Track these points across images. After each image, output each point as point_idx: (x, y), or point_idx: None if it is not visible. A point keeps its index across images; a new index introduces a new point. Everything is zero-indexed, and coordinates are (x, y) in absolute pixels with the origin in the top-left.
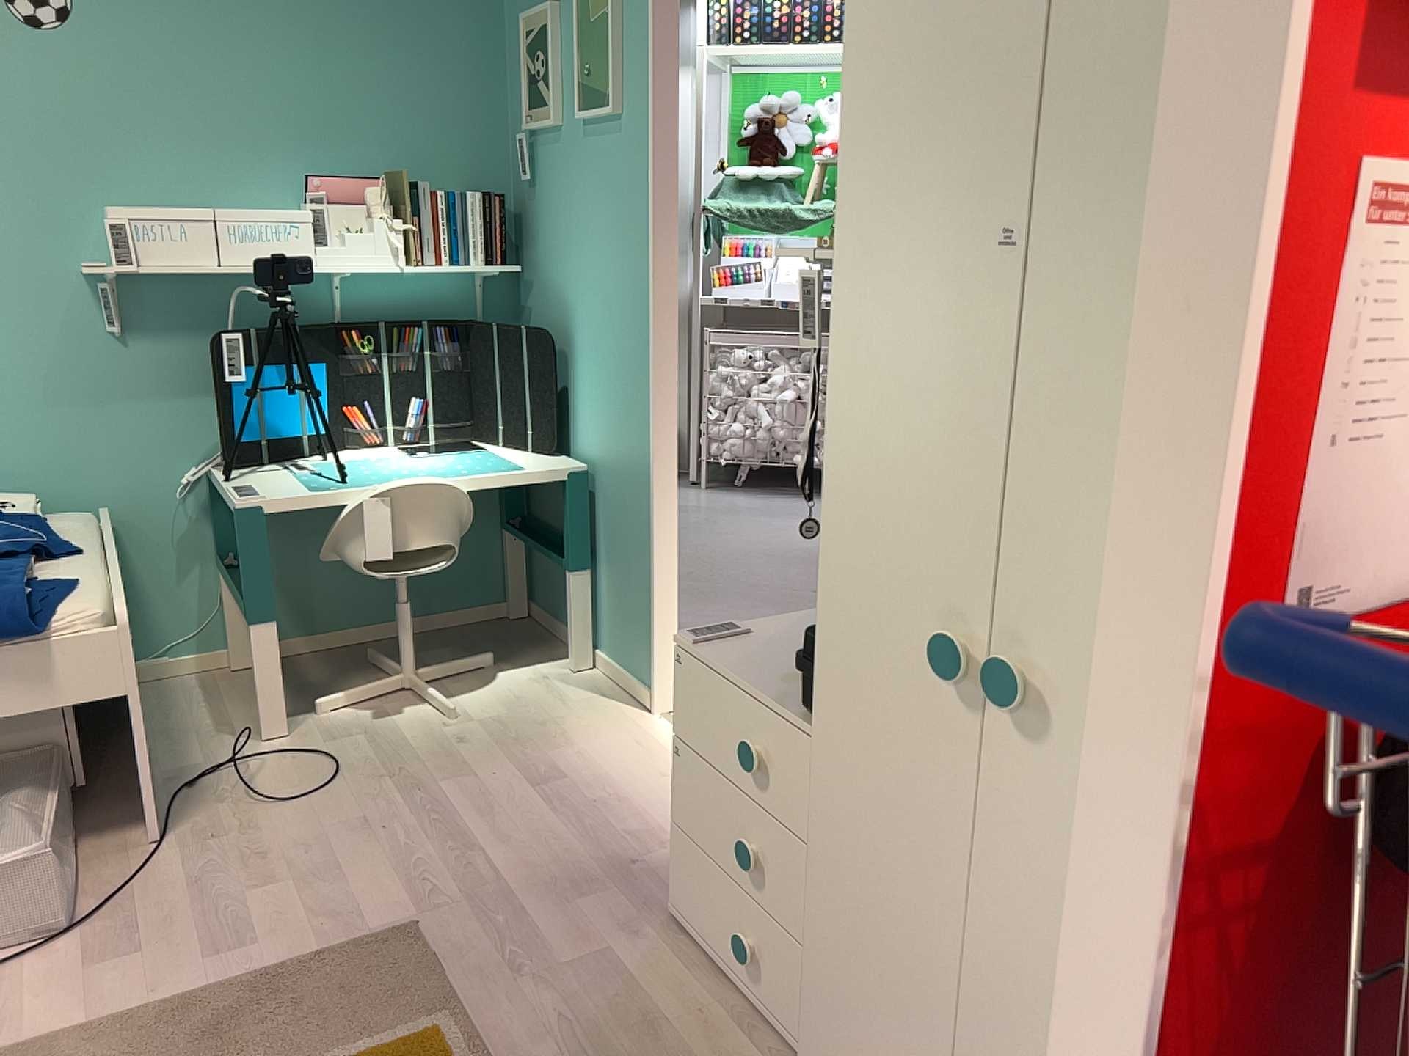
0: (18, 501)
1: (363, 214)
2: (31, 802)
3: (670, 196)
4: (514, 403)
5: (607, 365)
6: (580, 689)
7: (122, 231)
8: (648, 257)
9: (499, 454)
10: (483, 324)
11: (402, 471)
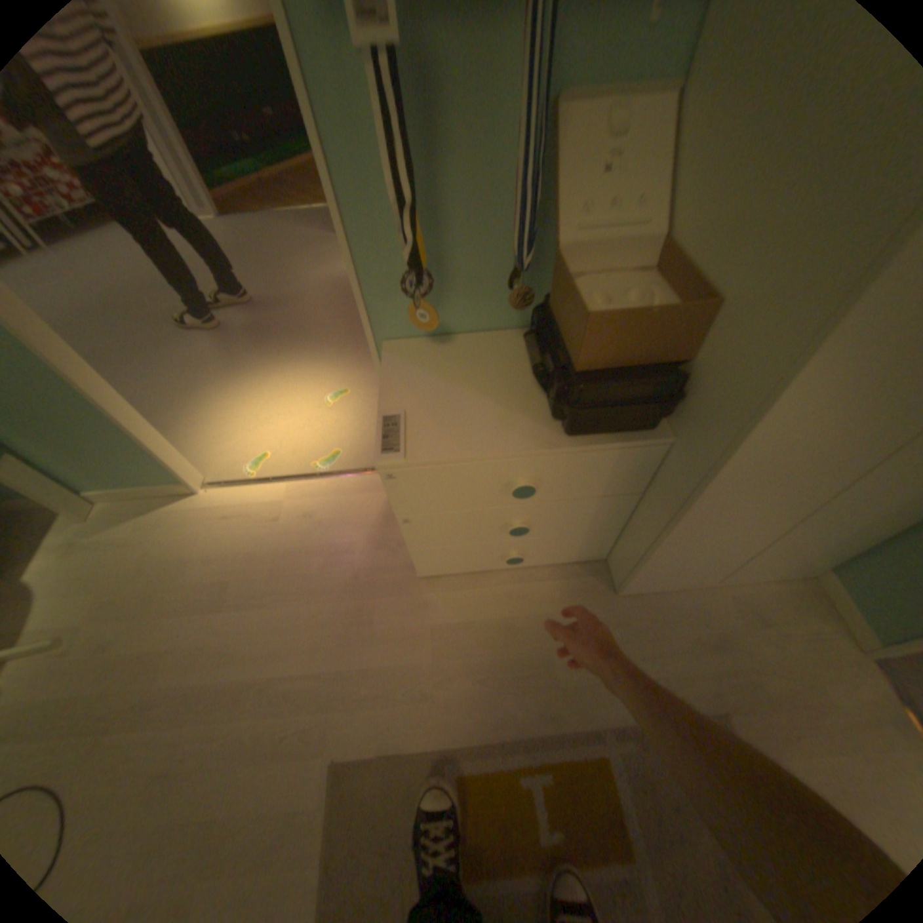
0: None
1: None
2: None
3: None
4: None
5: None
6: (113, 526)
7: None
8: None
9: None
10: None
11: None
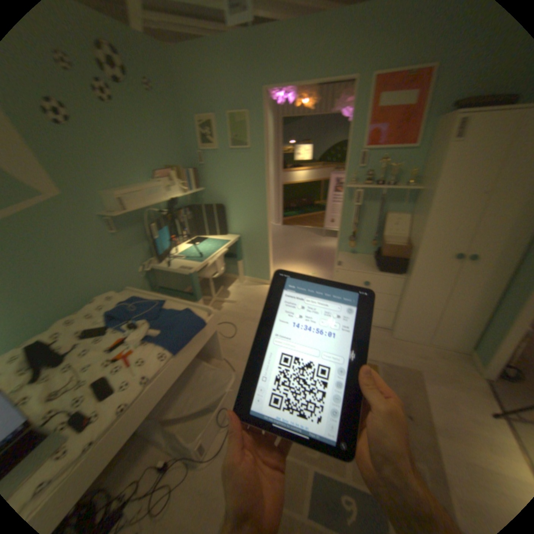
0: (113, 296)
1: (165, 180)
2: (204, 367)
3: (267, 169)
4: (210, 224)
5: (244, 211)
6: (247, 286)
7: (117, 199)
8: (263, 185)
9: (211, 238)
10: (196, 206)
11: (204, 250)
